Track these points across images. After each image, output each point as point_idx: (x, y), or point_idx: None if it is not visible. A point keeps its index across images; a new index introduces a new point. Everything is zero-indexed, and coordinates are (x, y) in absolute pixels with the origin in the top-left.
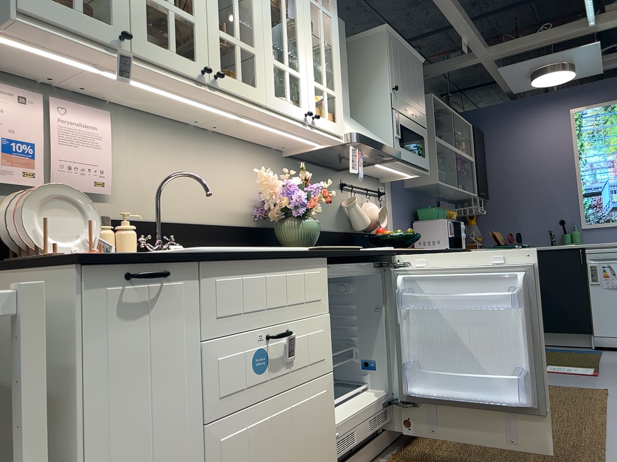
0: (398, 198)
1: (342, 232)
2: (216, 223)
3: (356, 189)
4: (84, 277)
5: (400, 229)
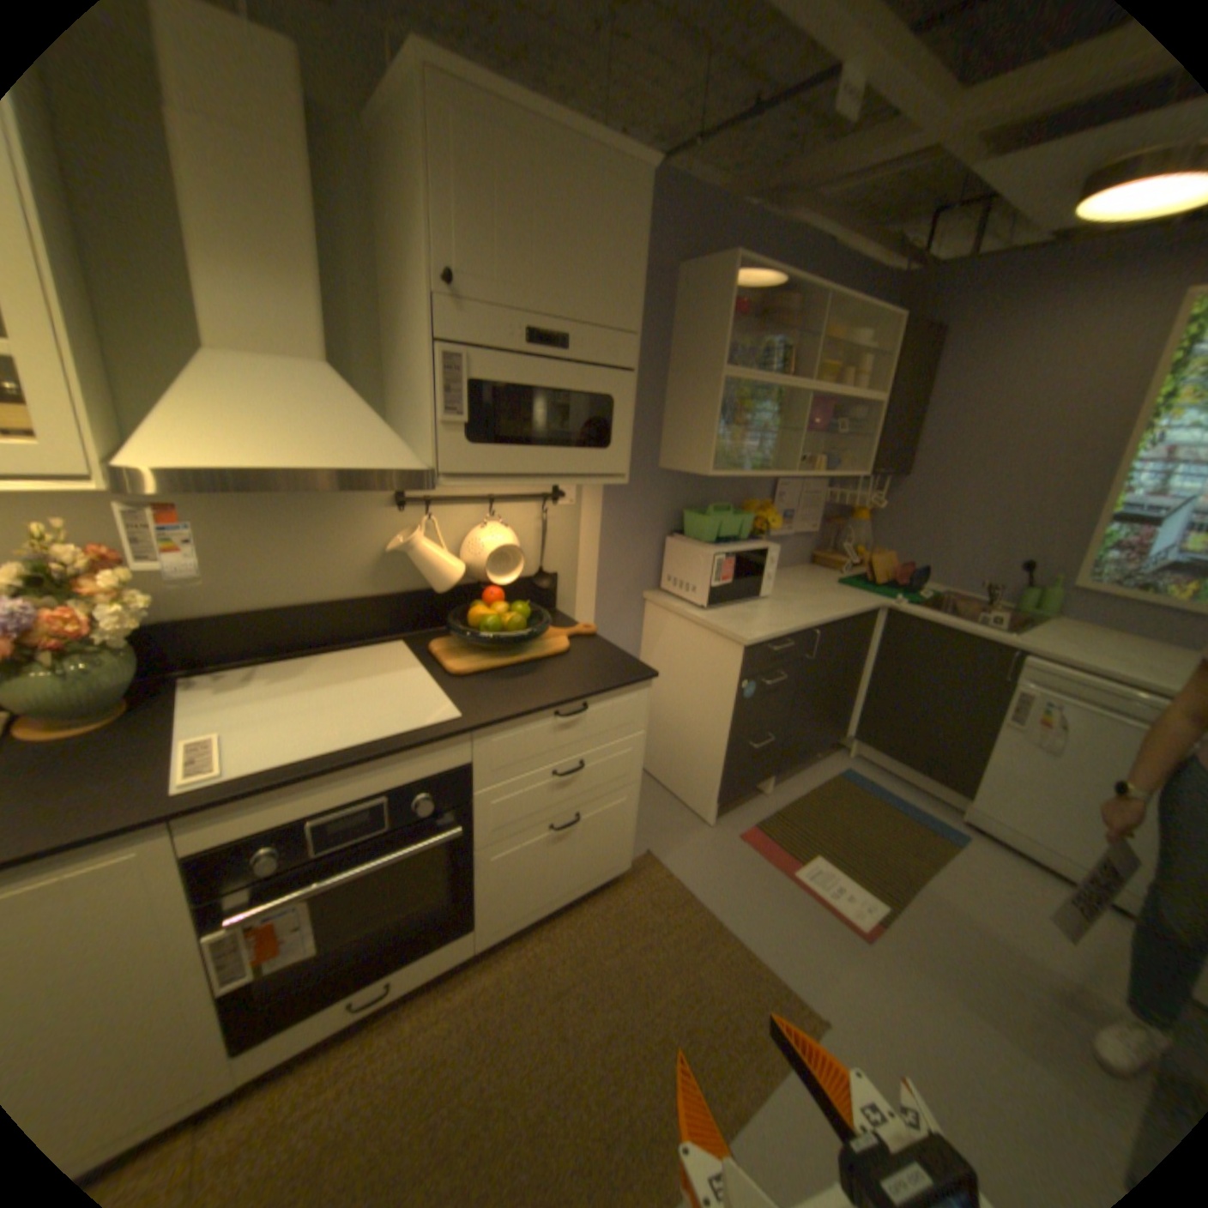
0: (623, 494)
1: (388, 595)
2: None
3: (458, 500)
4: None
5: (618, 553)
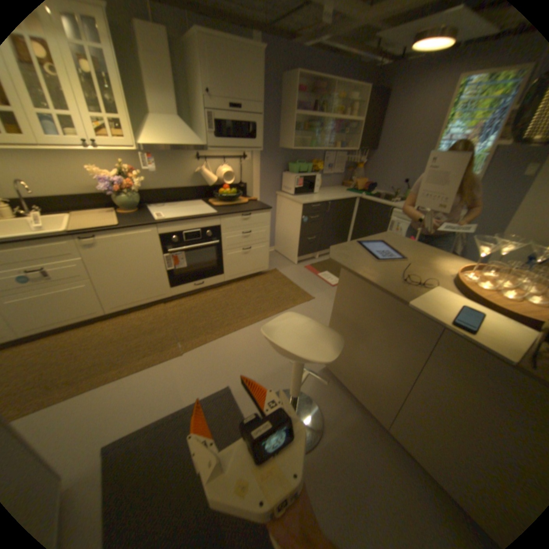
0: (267, 156)
1: (197, 186)
2: (80, 193)
3: (215, 157)
4: None
5: (267, 177)
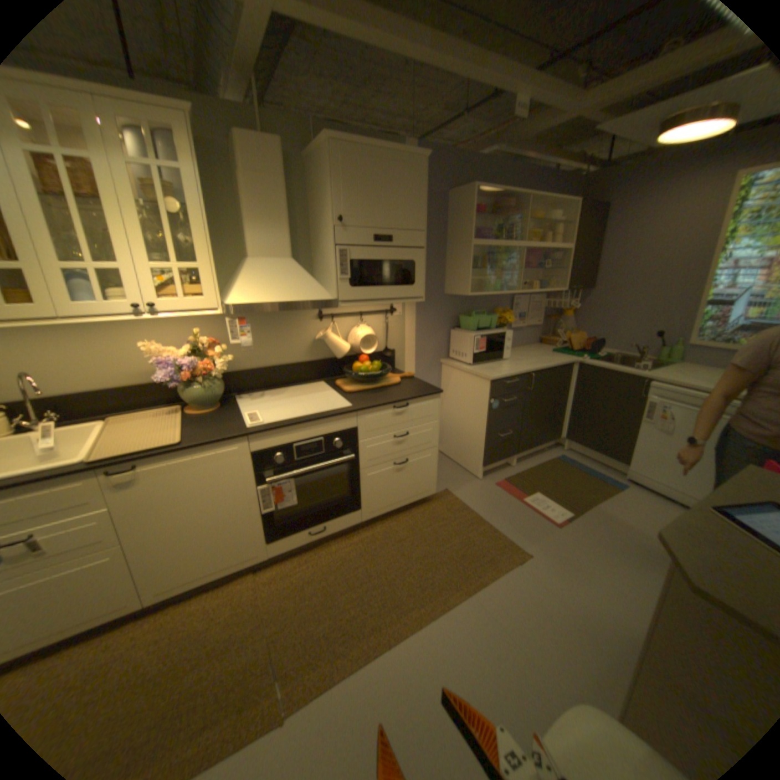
0: (426, 309)
1: (316, 361)
2: (126, 385)
3: (346, 315)
4: None
5: (425, 339)
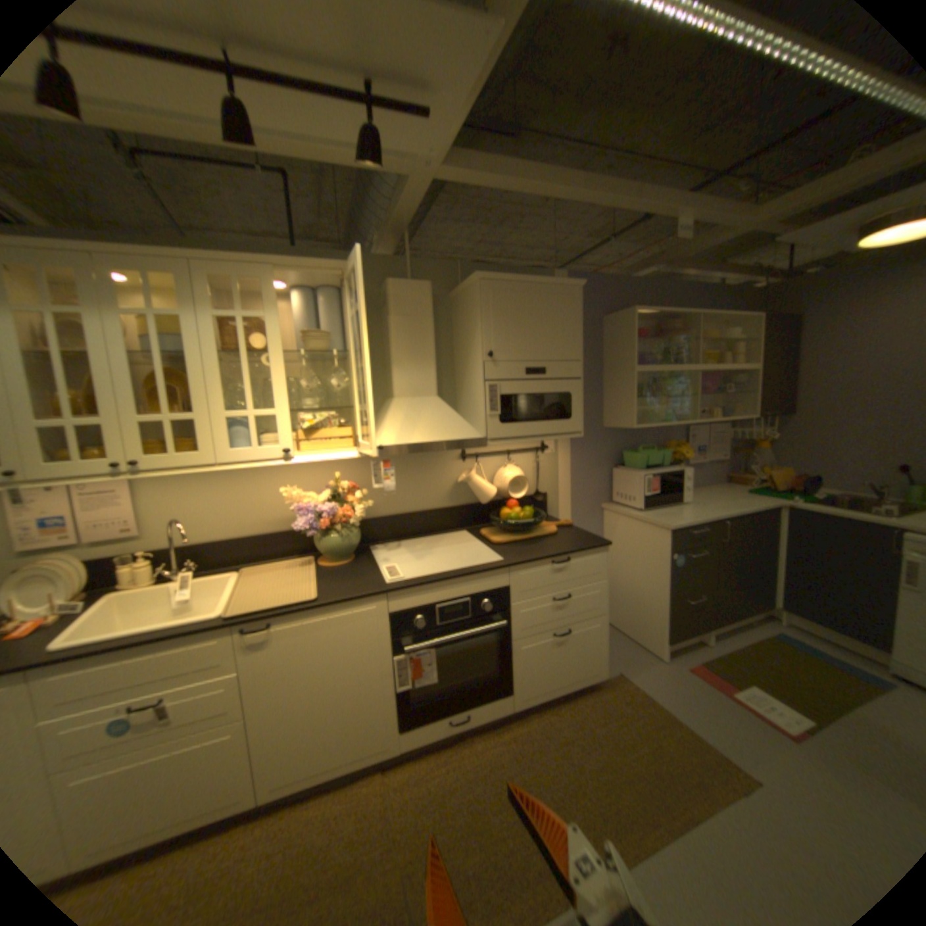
0: (582, 444)
1: (457, 506)
2: (261, 533)
3: (490, 454)
4: None
5: (582, 480)
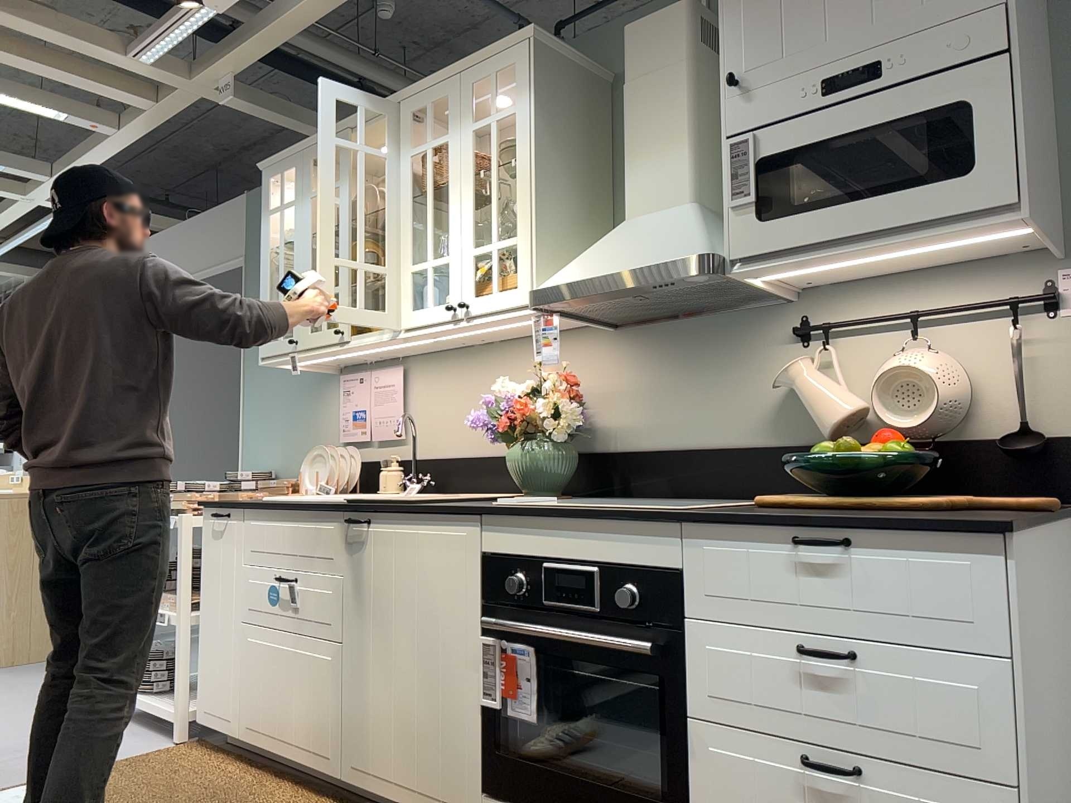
0: None
1: (786, 446)
2: (497, 454)
3: (874, 325)
4: (205, 513)
5: None
